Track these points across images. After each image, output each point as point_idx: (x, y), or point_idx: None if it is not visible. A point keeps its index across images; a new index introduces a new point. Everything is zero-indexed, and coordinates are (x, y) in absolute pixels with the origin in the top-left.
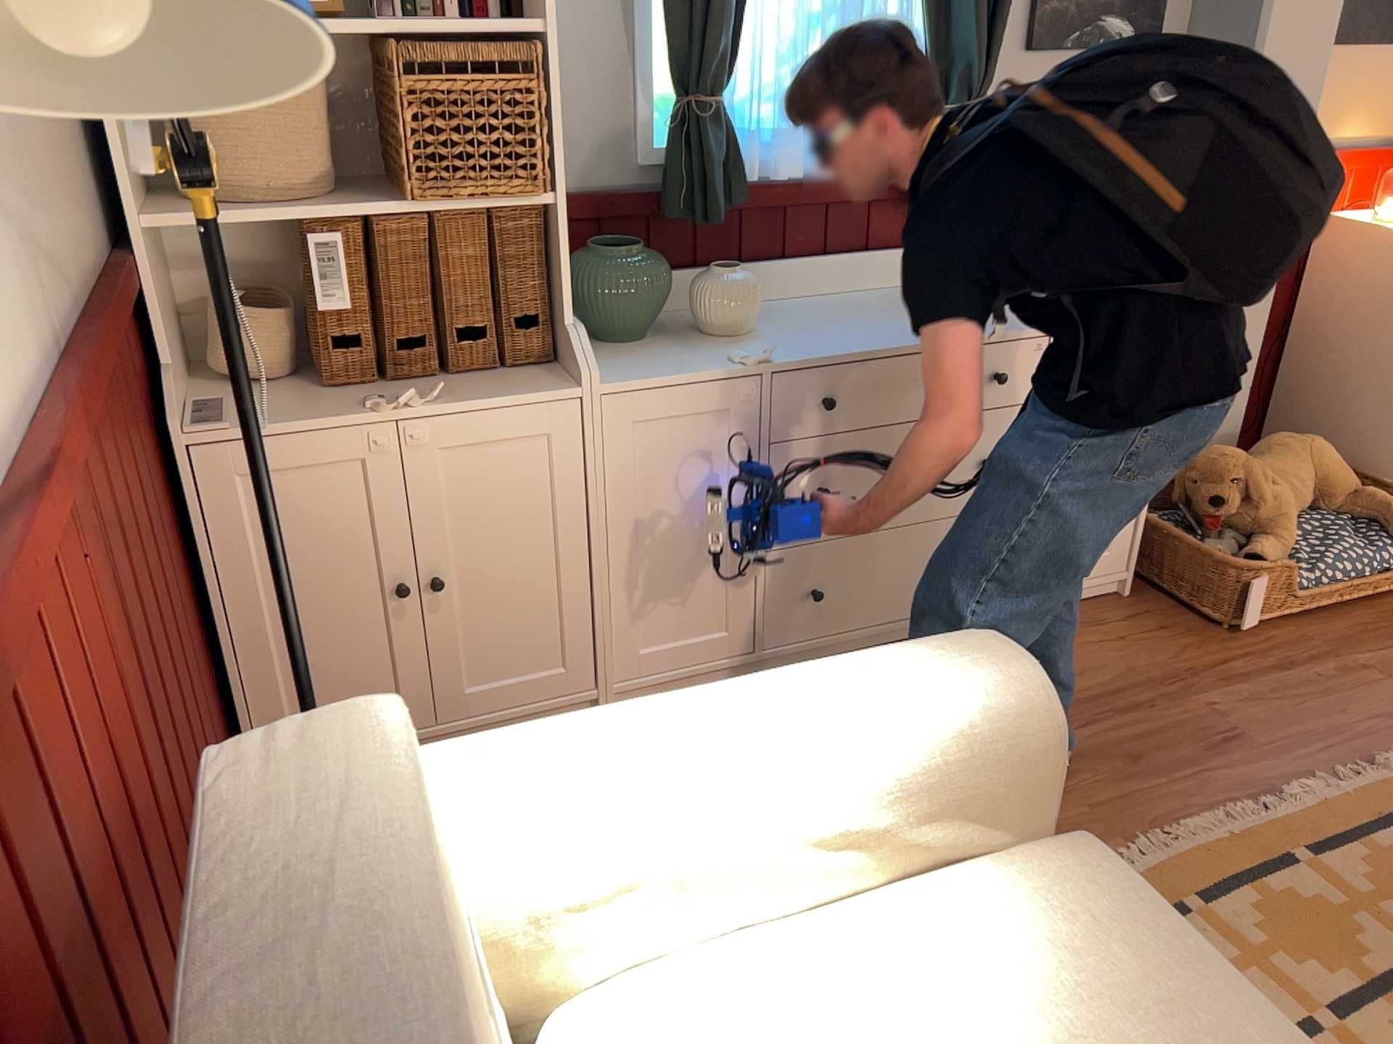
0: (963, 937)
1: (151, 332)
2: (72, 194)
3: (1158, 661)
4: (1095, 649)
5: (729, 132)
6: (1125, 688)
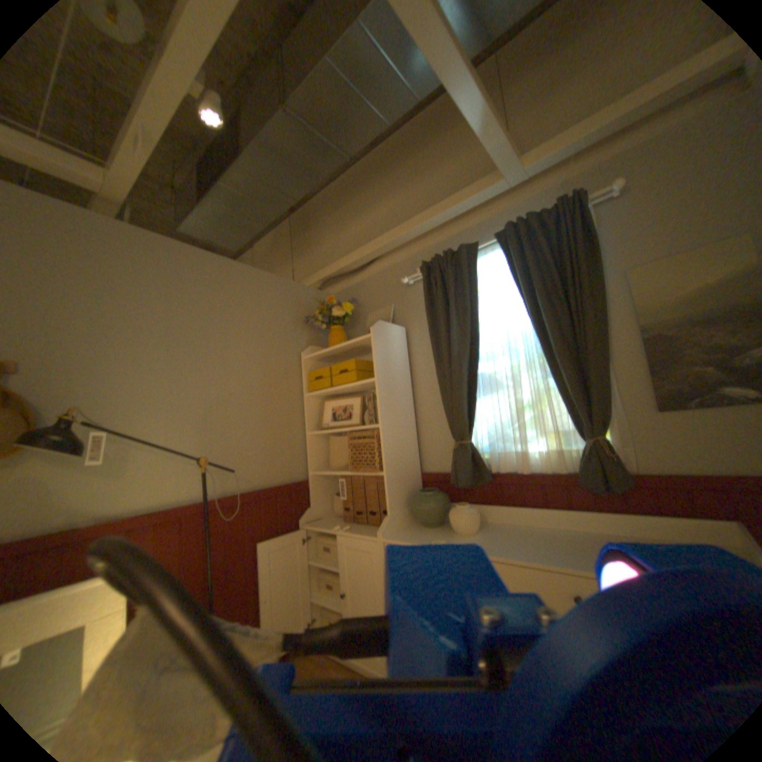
0: None
1: (310, 498)
2: (281, 465)
3: None
4: None
5: (476, 452)
6: None
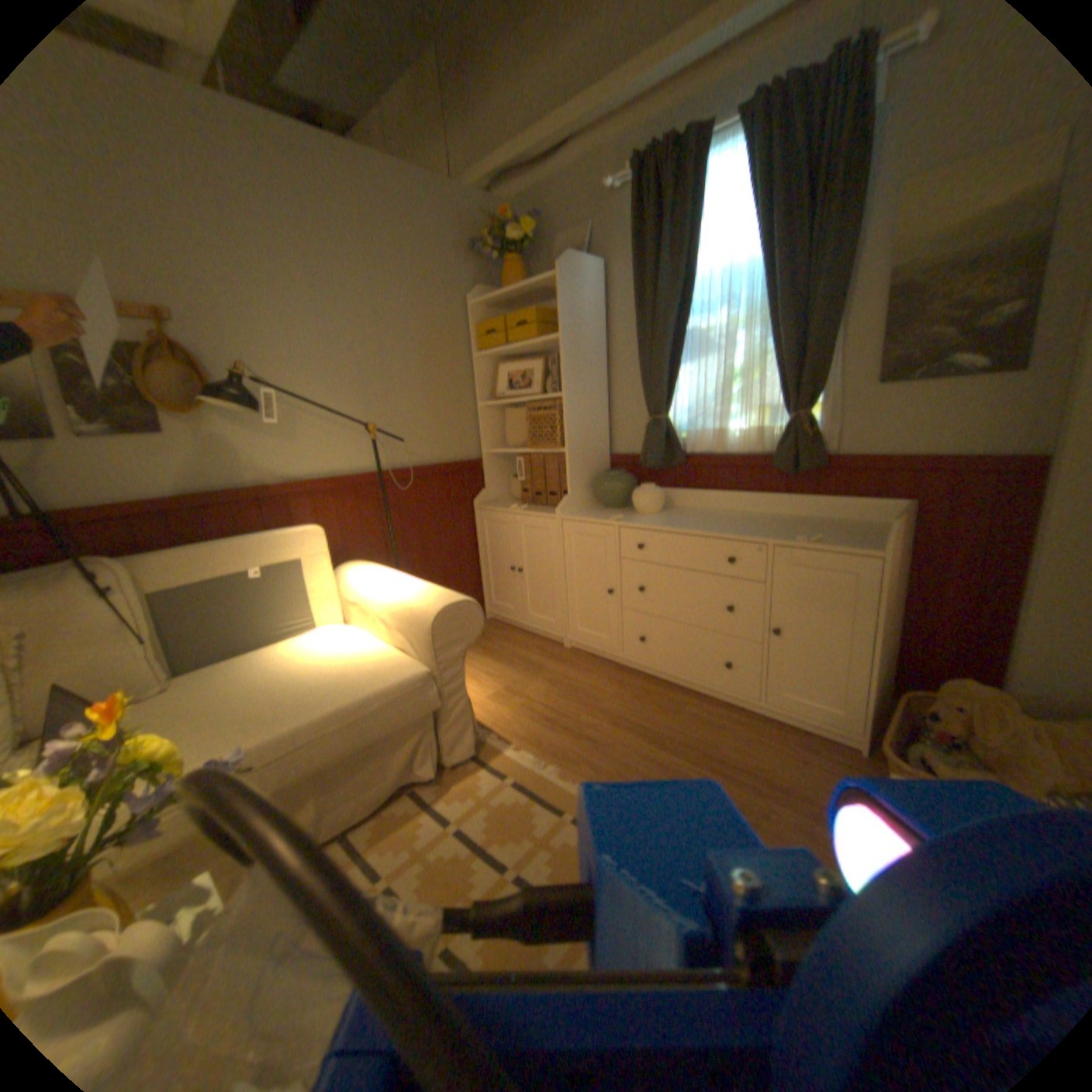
0: (370, 656)
1: (484, 478)
2: (450, 439)
3: (798, 782)
4: (775, 753)
5: (670, 429)
6: (747, 771)
